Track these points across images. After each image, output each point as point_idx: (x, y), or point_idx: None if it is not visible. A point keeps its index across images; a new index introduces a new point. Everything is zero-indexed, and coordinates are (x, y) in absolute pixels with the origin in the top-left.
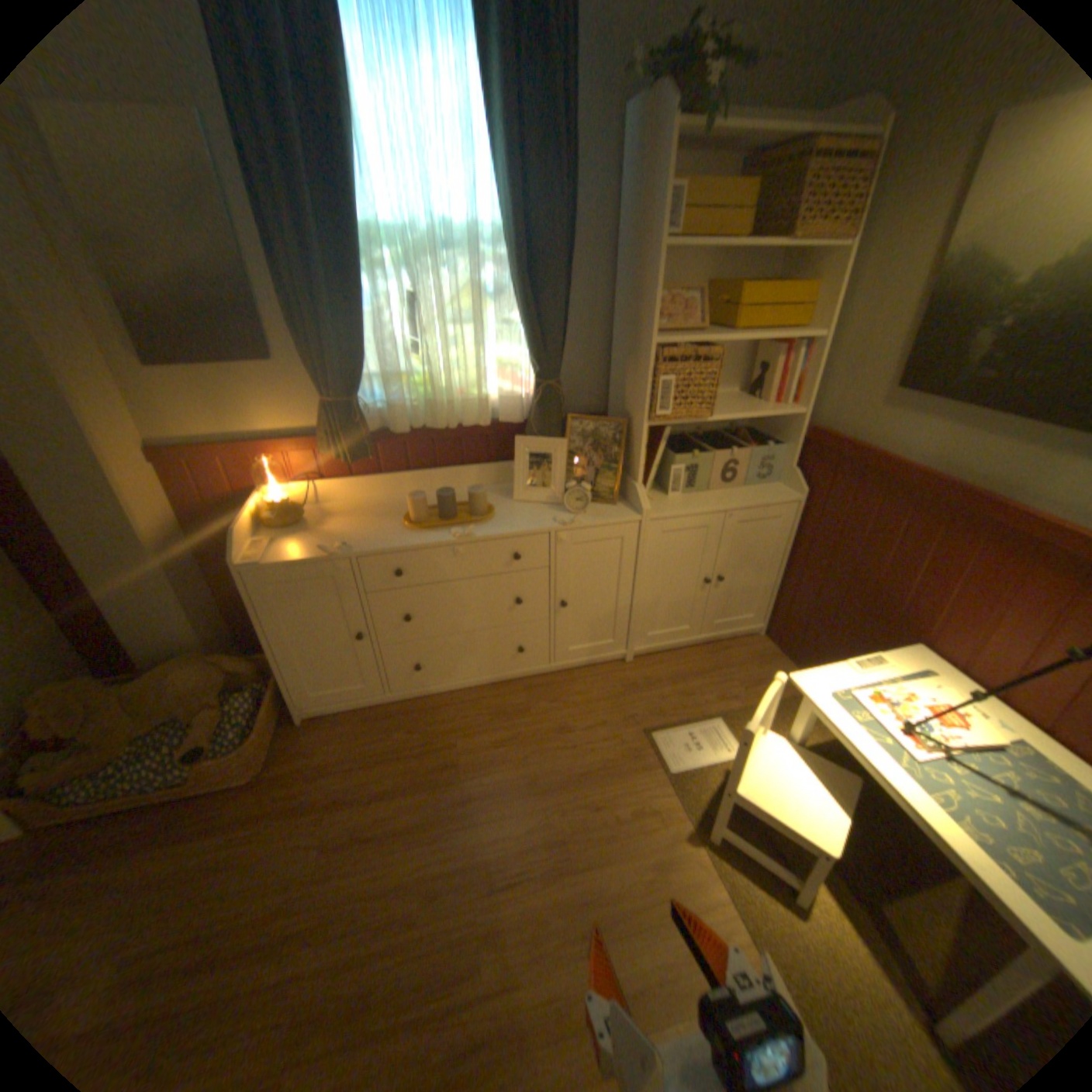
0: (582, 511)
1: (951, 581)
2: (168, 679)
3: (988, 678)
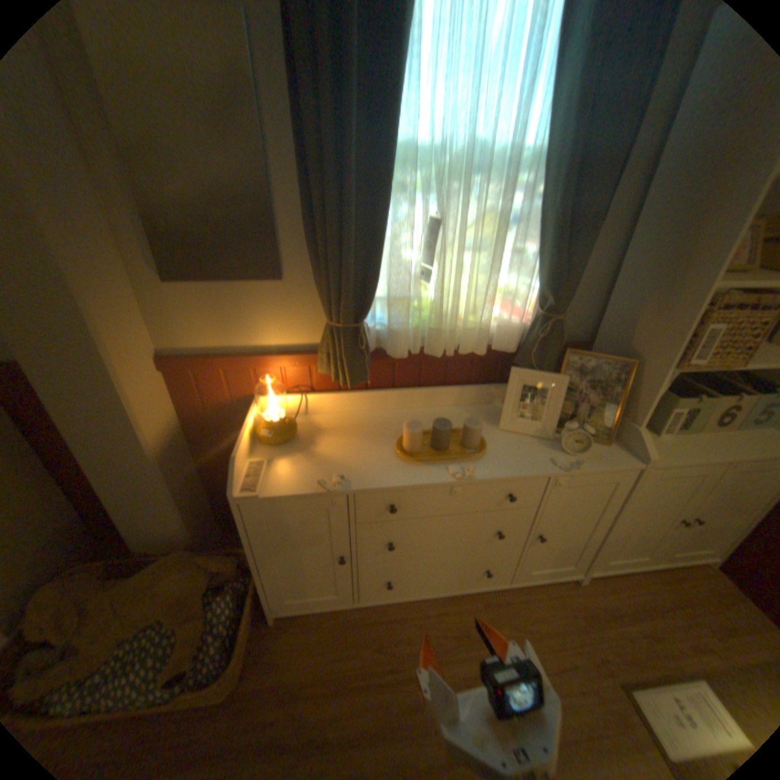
0: (581, 453)
1: None
2: (158, 584)
3: None
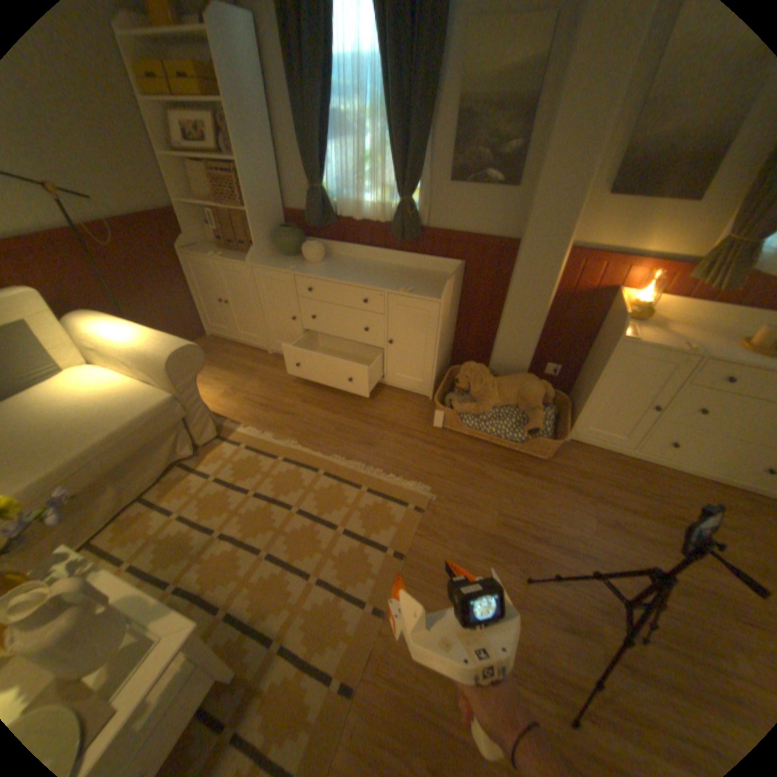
0: None
1: None
2: (524, 383)
3: None
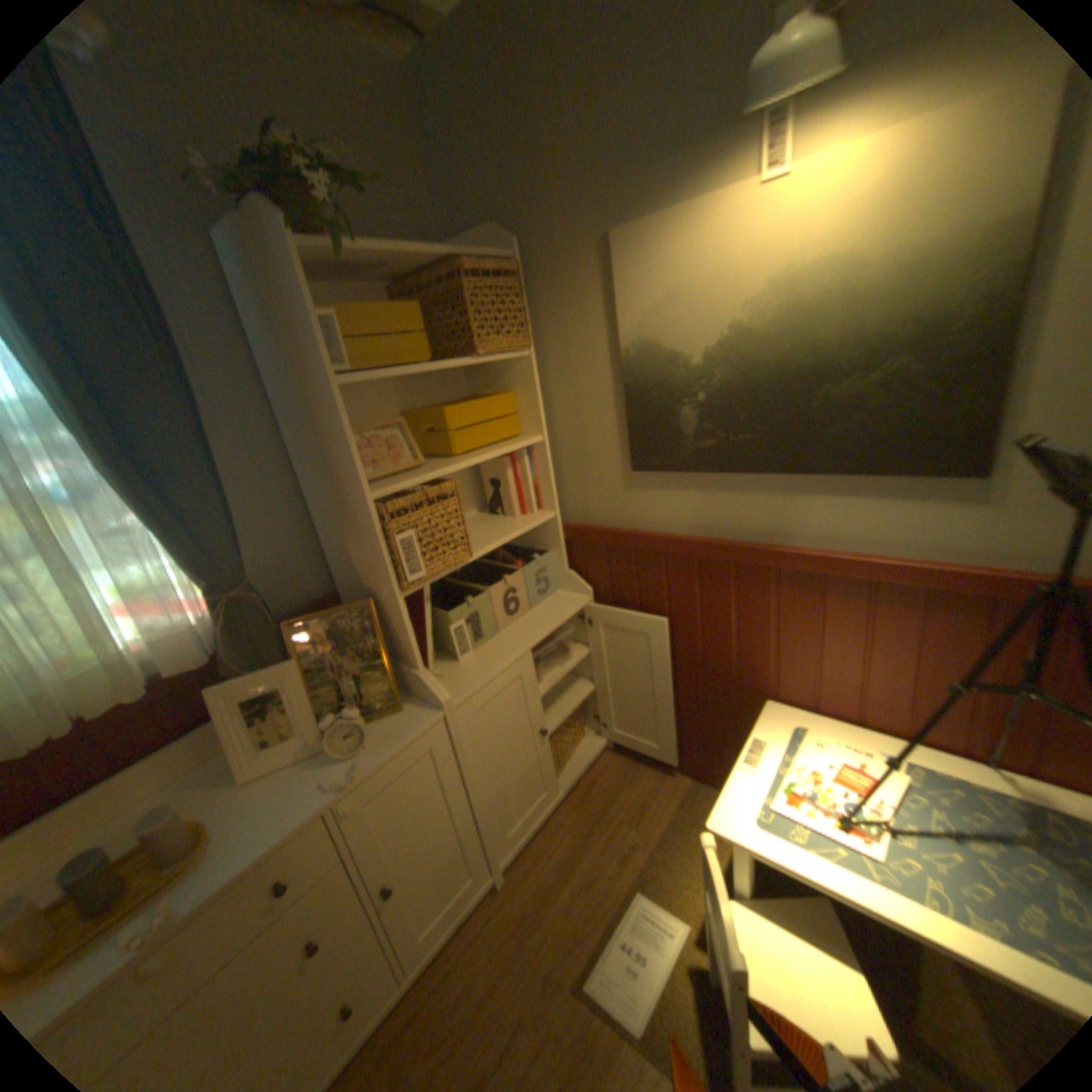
0: (359, 748)
1: (764, 632)
2: None
3: (838, 708)
